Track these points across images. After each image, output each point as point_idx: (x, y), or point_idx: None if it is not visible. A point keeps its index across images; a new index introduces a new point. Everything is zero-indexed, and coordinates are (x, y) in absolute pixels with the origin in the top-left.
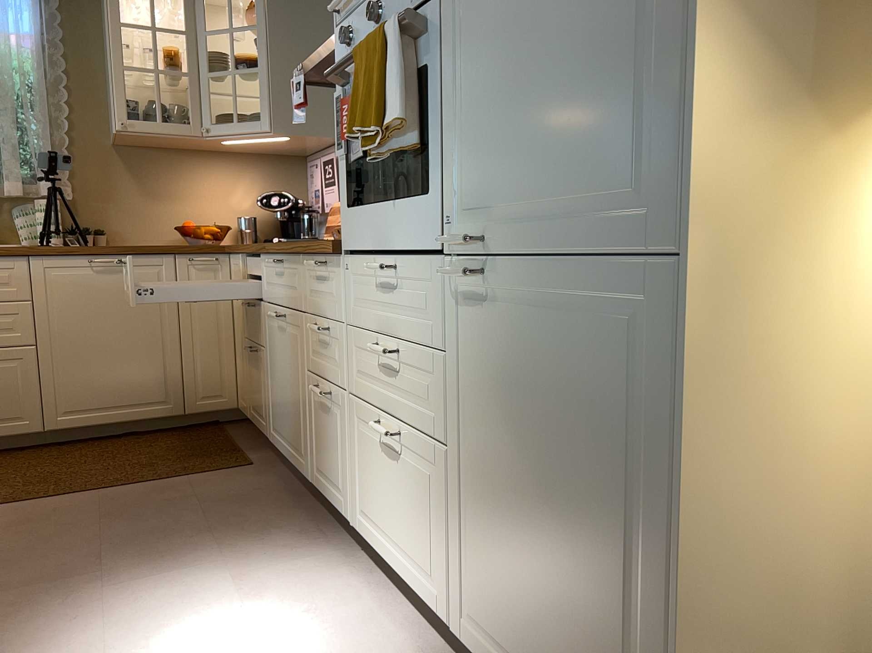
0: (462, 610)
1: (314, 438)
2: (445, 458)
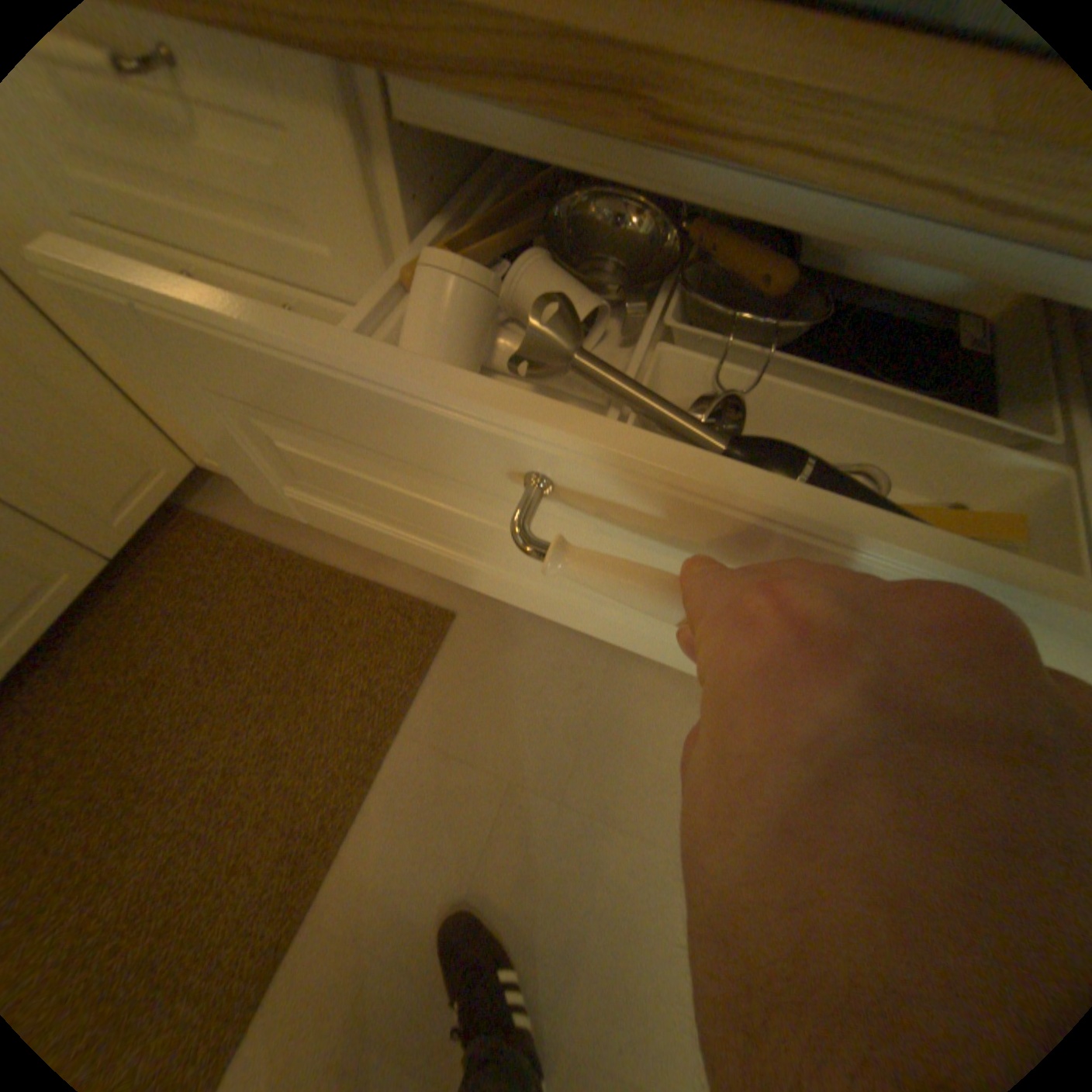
0: None
1: None
2: None
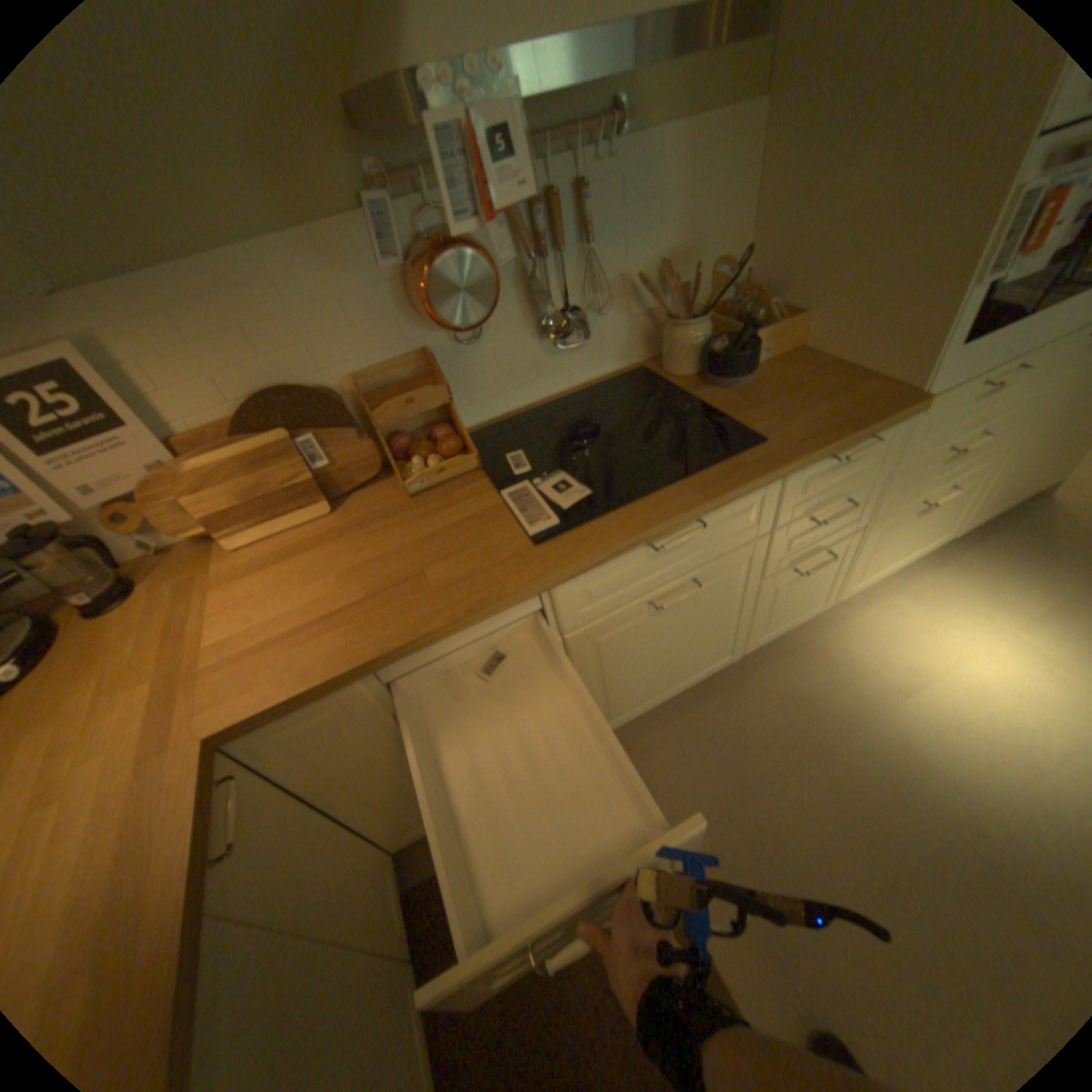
0: (973, 519)
1: (763, 619)
2: (999, 460)
